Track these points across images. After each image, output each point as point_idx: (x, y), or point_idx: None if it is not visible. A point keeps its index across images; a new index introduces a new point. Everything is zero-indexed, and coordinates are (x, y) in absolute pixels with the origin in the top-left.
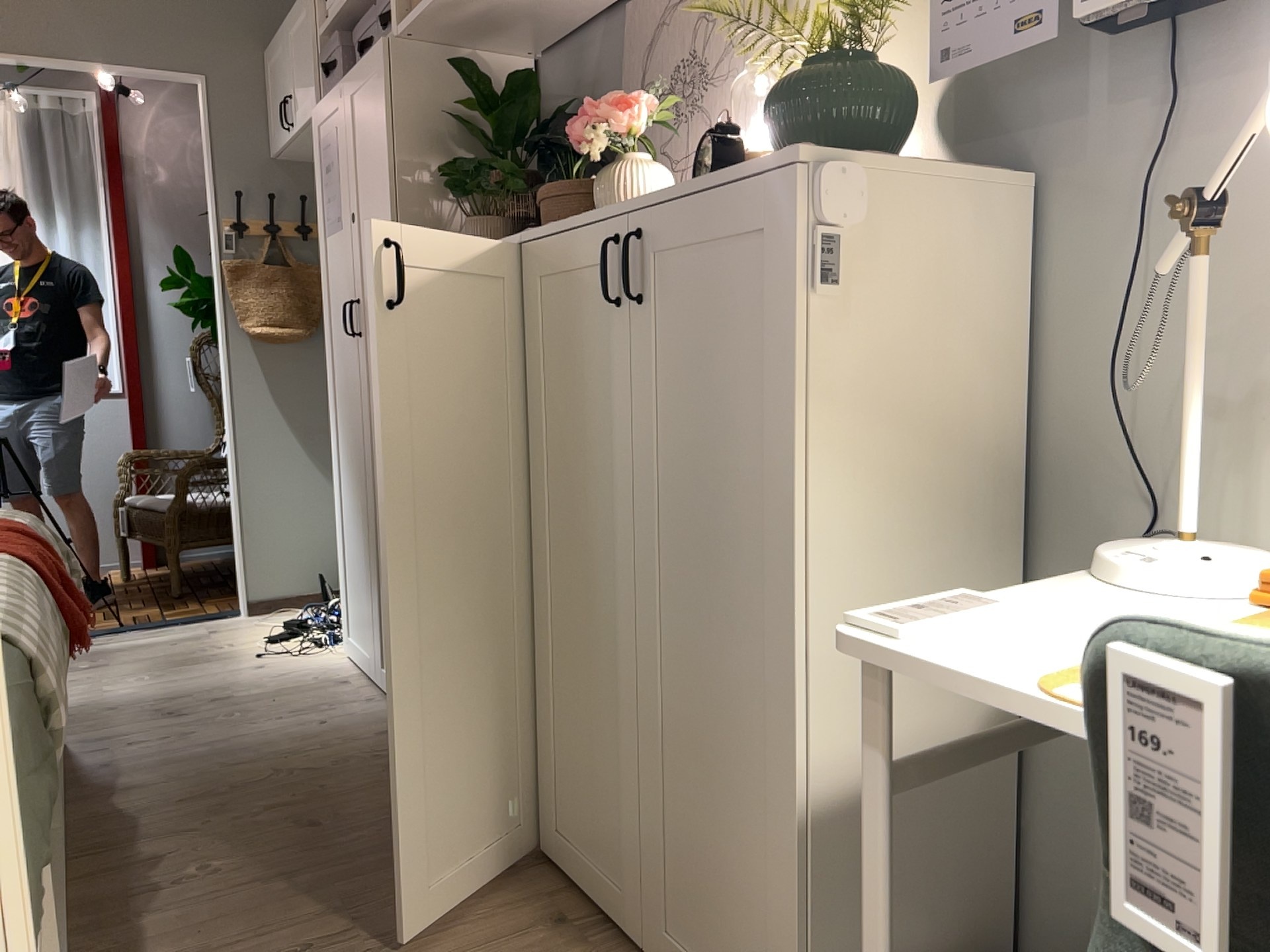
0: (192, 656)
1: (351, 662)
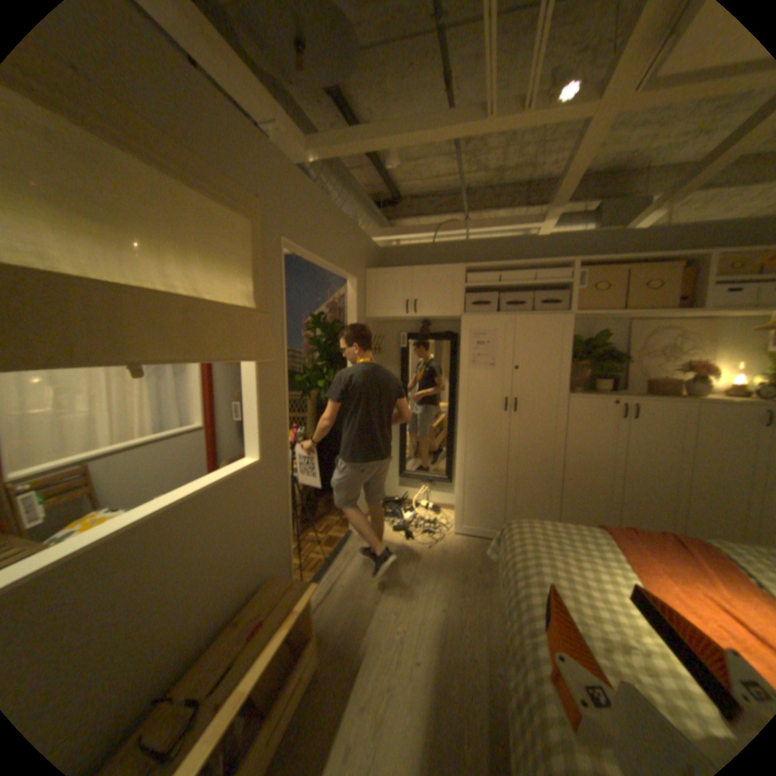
0: (403, 561)
1: (465, 537)
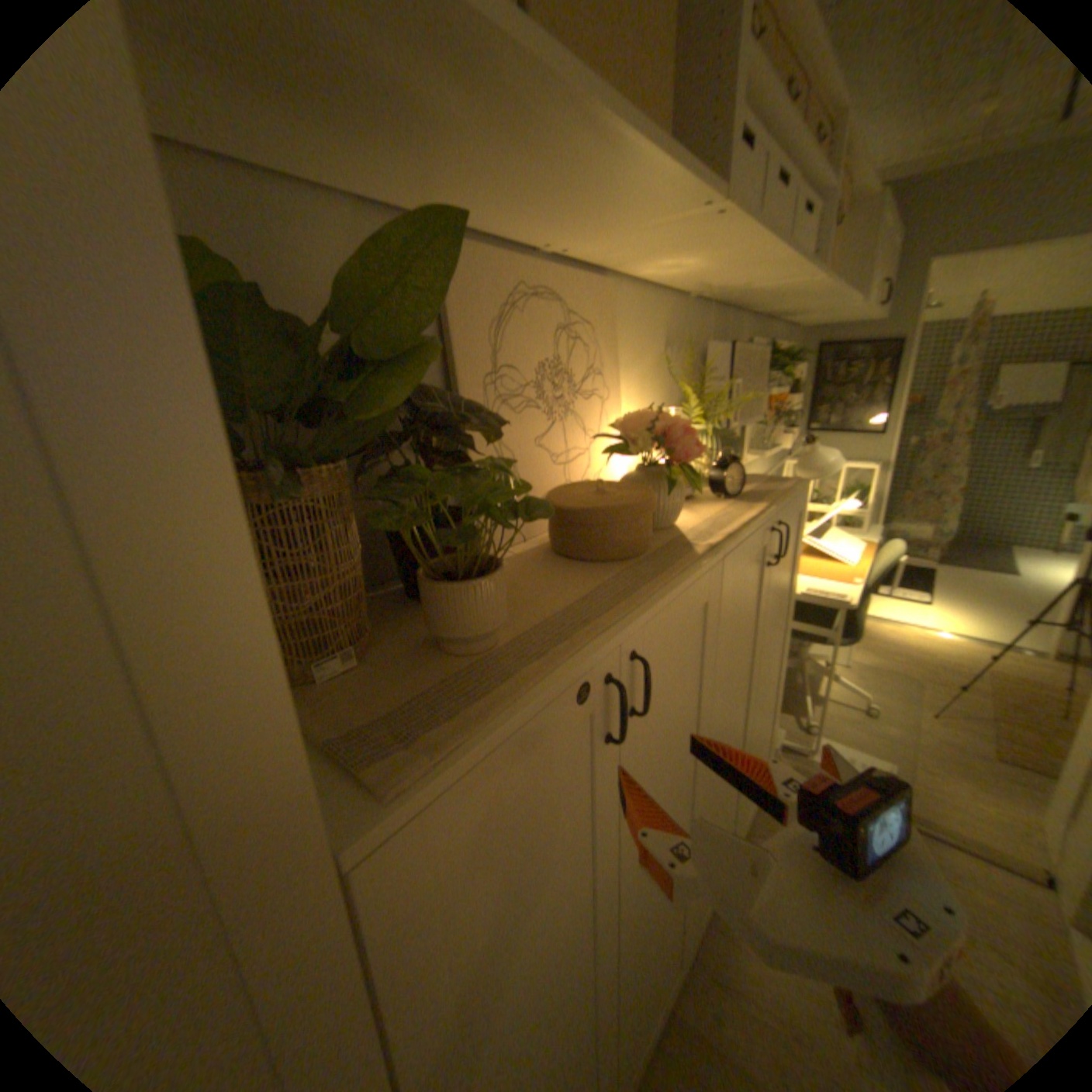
0: None
1: None
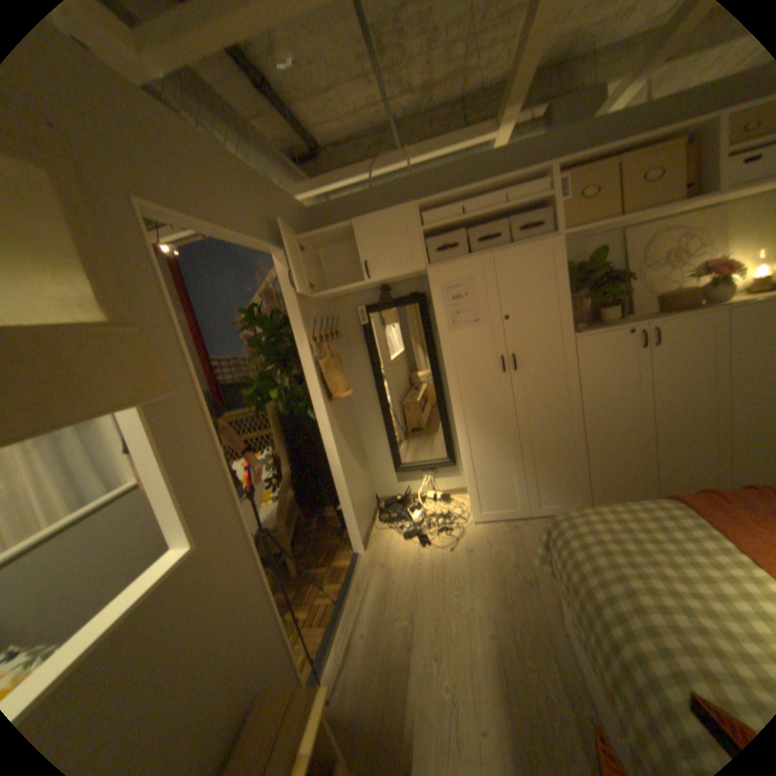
0: (426, 575)
1: (487, 524)
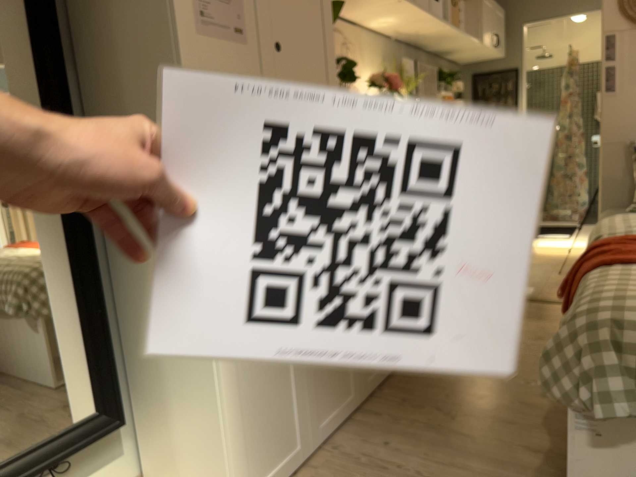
0: None
1: None
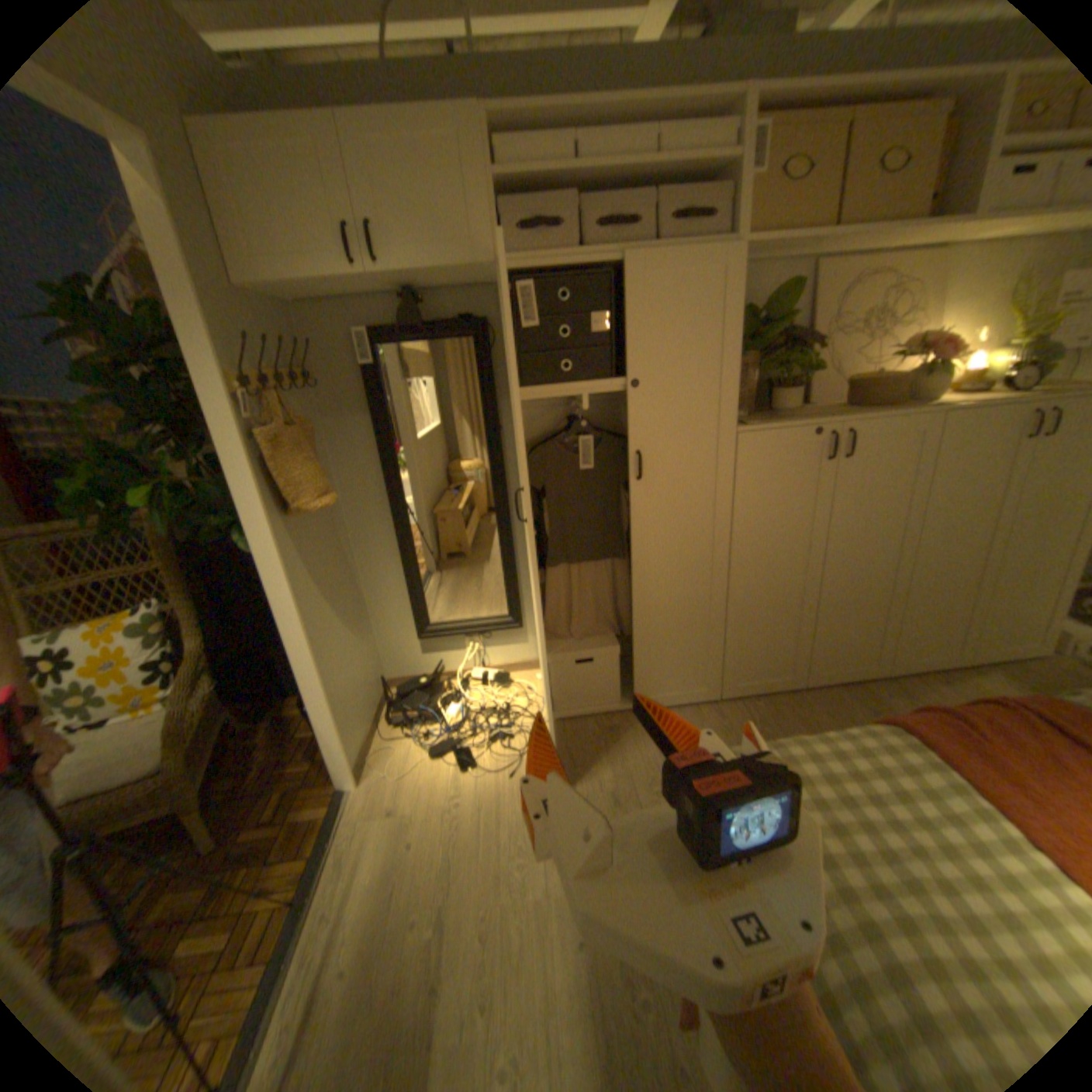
0: (467, 827)
1: (569, 723)
